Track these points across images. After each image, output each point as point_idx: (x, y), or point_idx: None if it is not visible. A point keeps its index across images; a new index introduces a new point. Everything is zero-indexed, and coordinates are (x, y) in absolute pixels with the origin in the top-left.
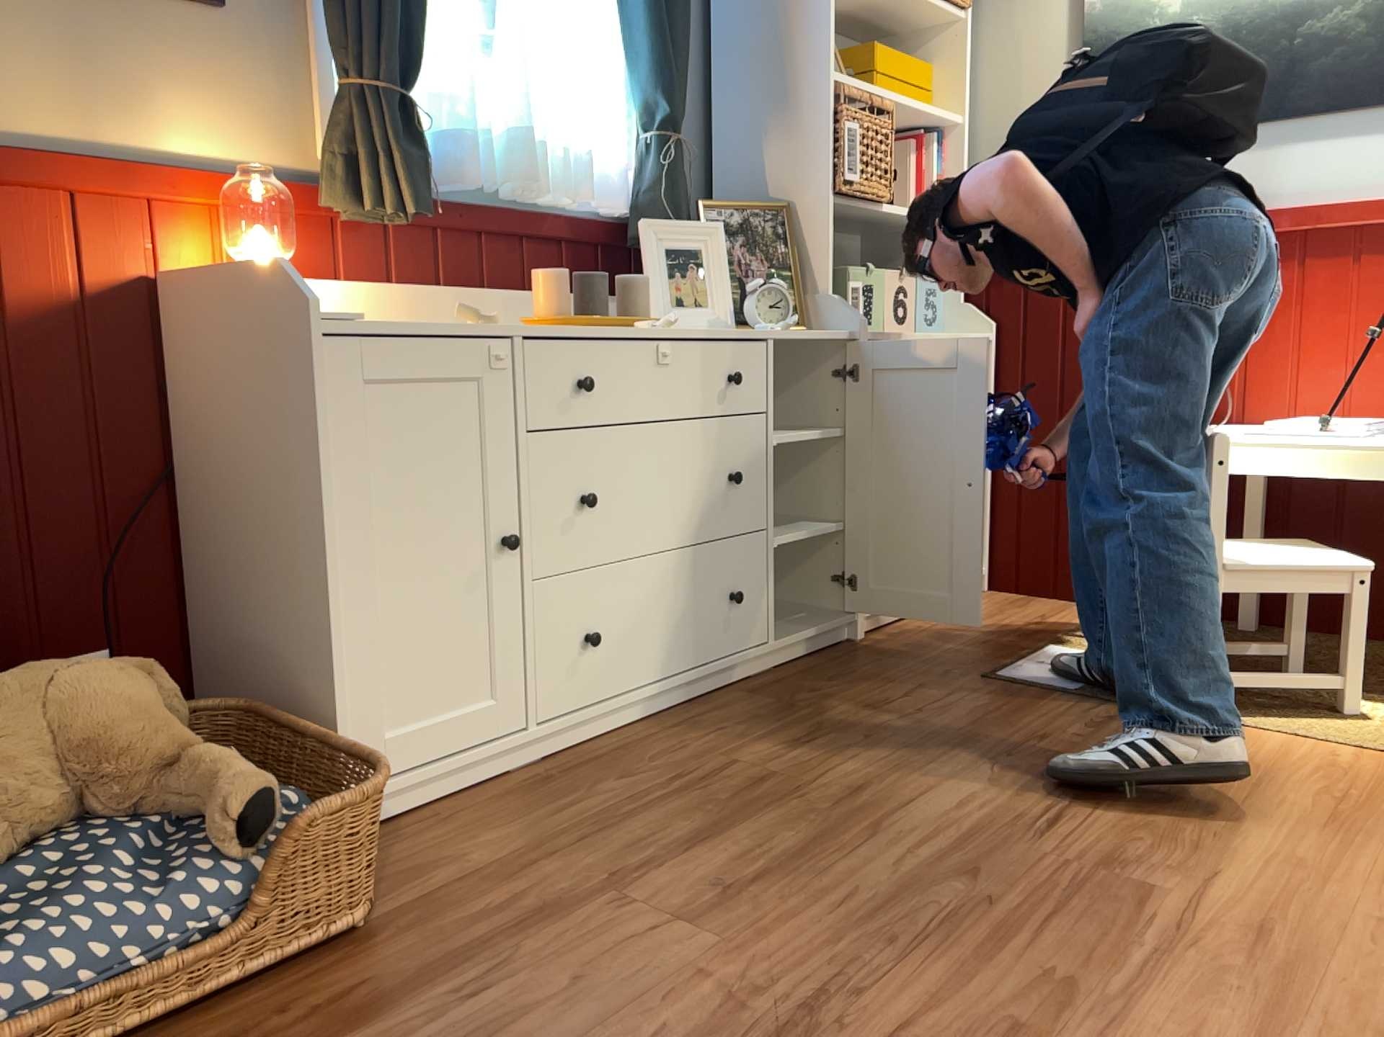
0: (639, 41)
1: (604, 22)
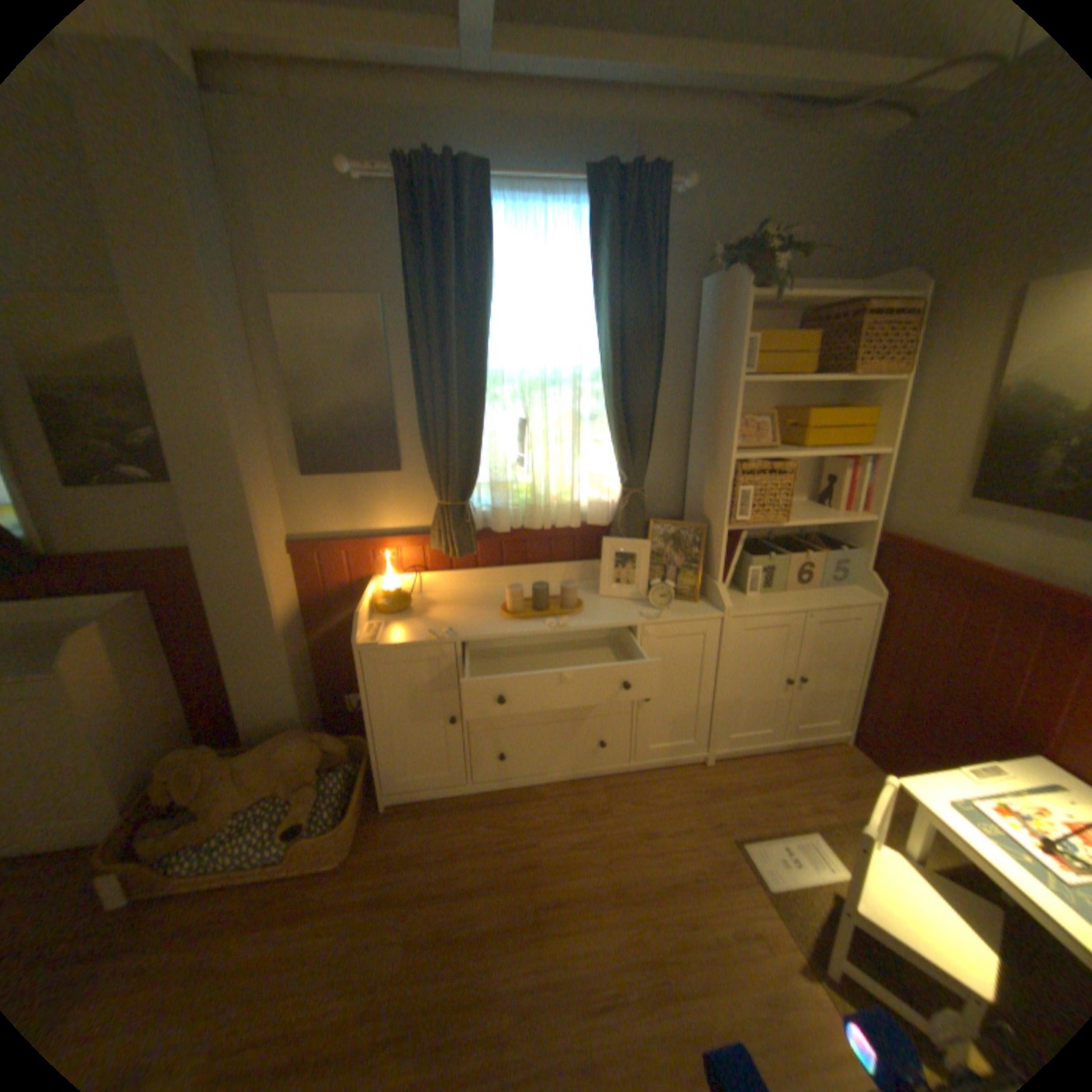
0: (614, 442)
1: (601, 429)
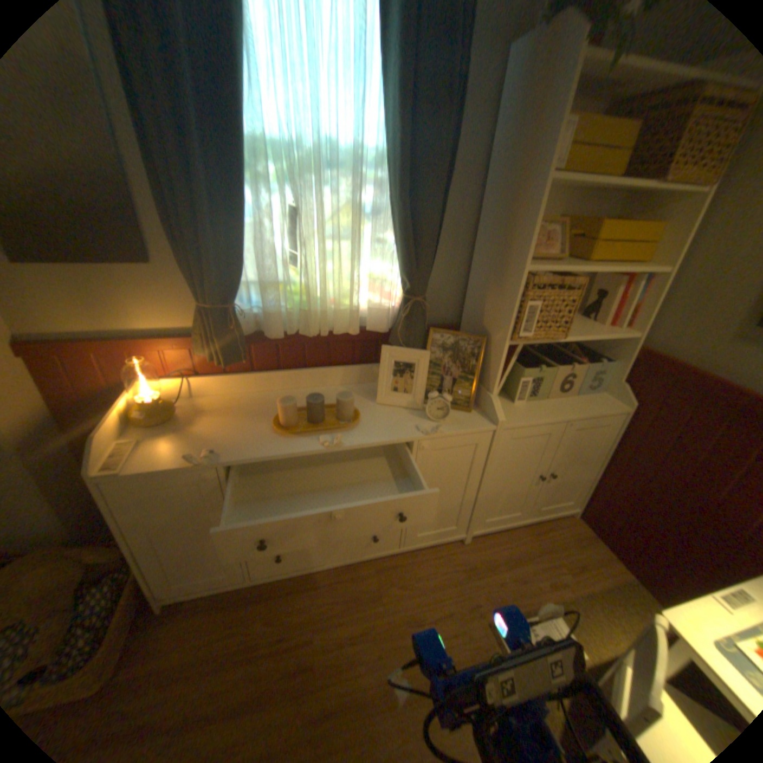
0: (398, 243)
1: (386, 226)
